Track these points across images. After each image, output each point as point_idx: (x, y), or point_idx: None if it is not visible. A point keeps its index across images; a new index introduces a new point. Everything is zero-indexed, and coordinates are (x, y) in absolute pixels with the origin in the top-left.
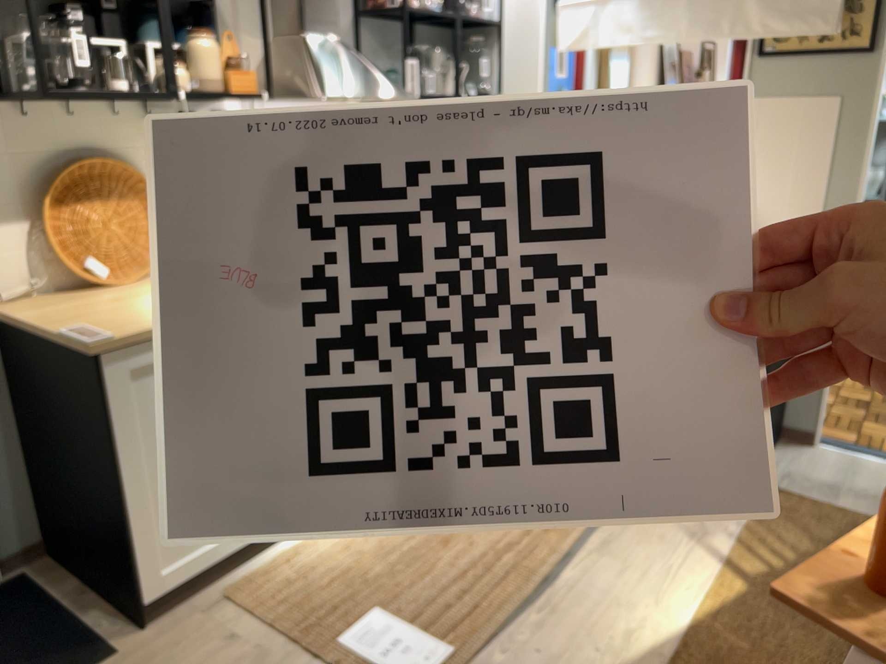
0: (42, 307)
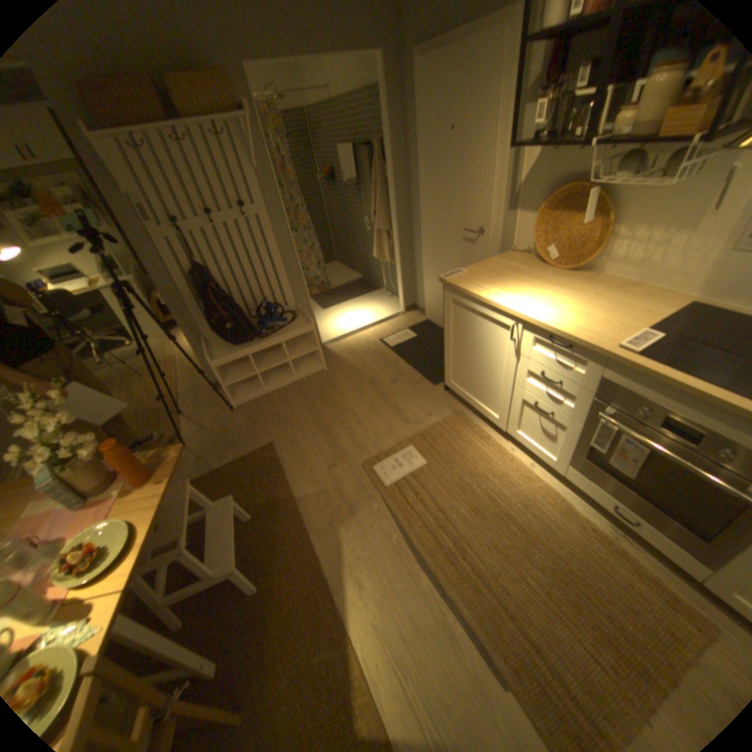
0: (509, 258)
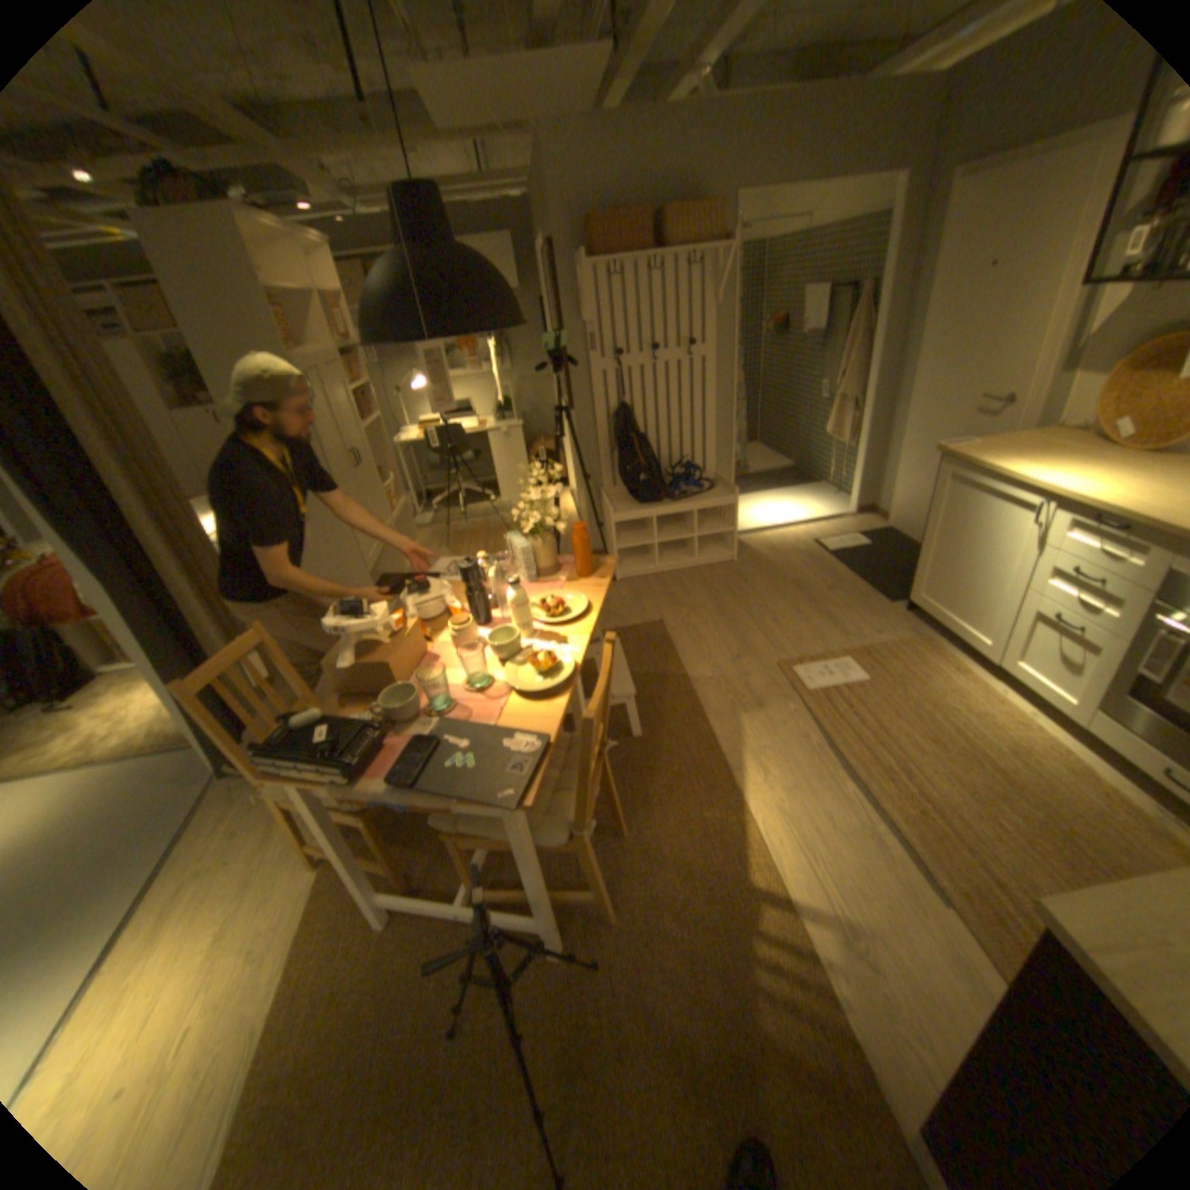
0: (1051, 434)
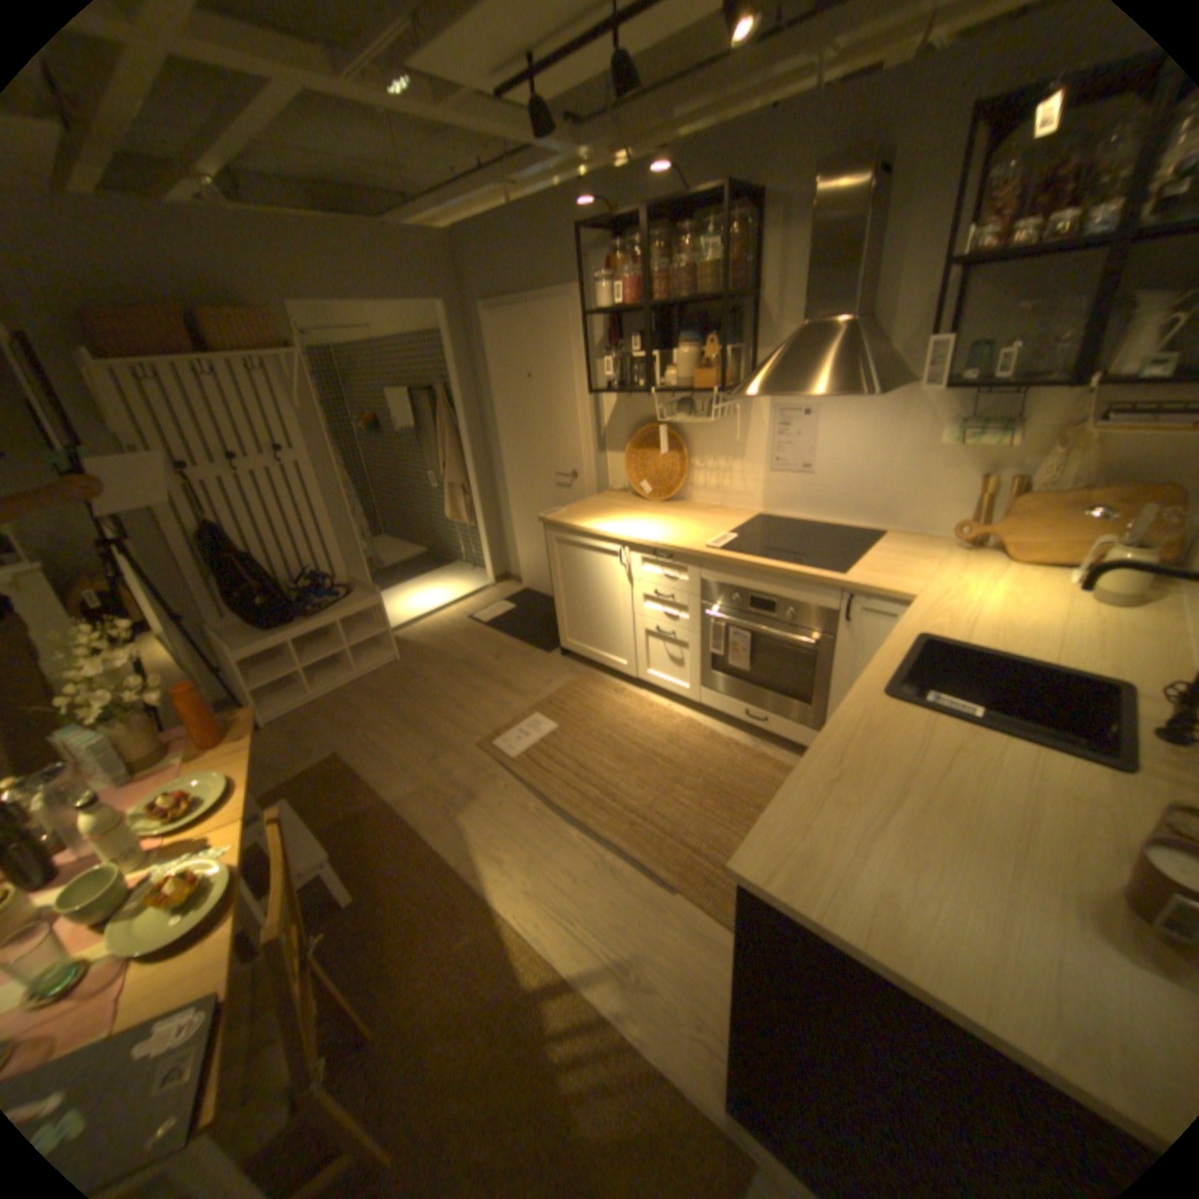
0: (607, 498)
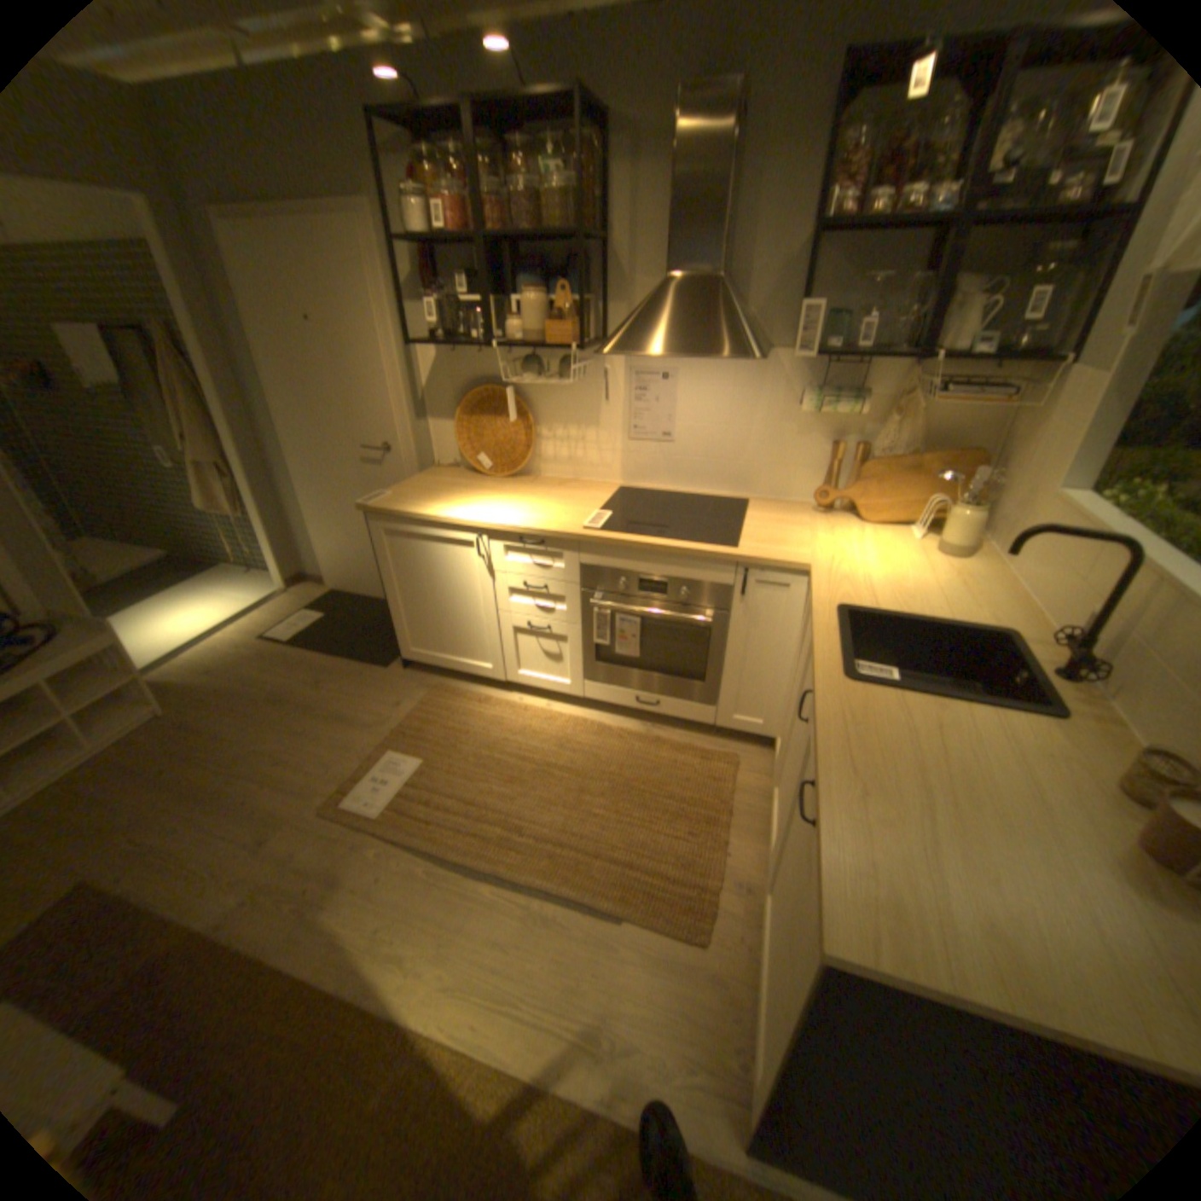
0: (438, 475)
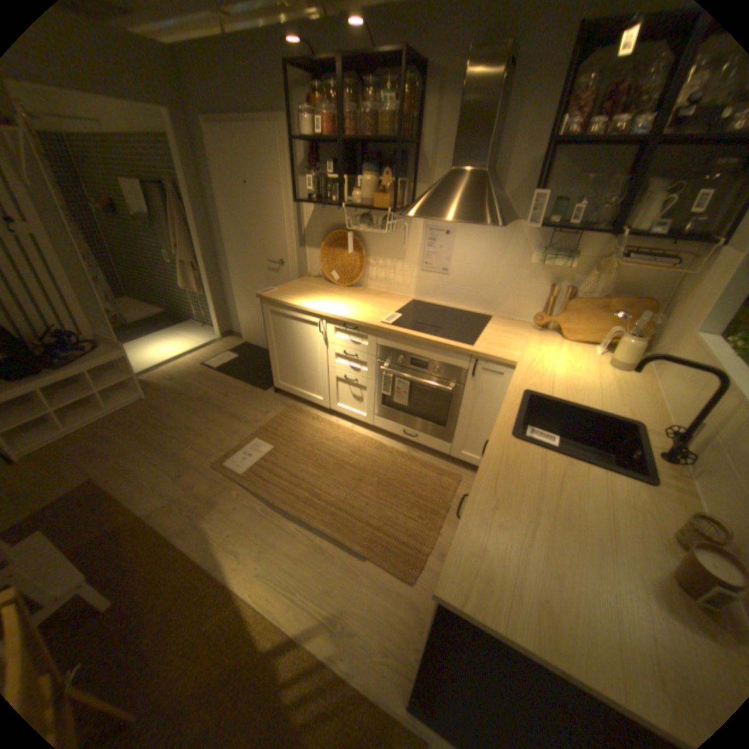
0: (307, 281)
